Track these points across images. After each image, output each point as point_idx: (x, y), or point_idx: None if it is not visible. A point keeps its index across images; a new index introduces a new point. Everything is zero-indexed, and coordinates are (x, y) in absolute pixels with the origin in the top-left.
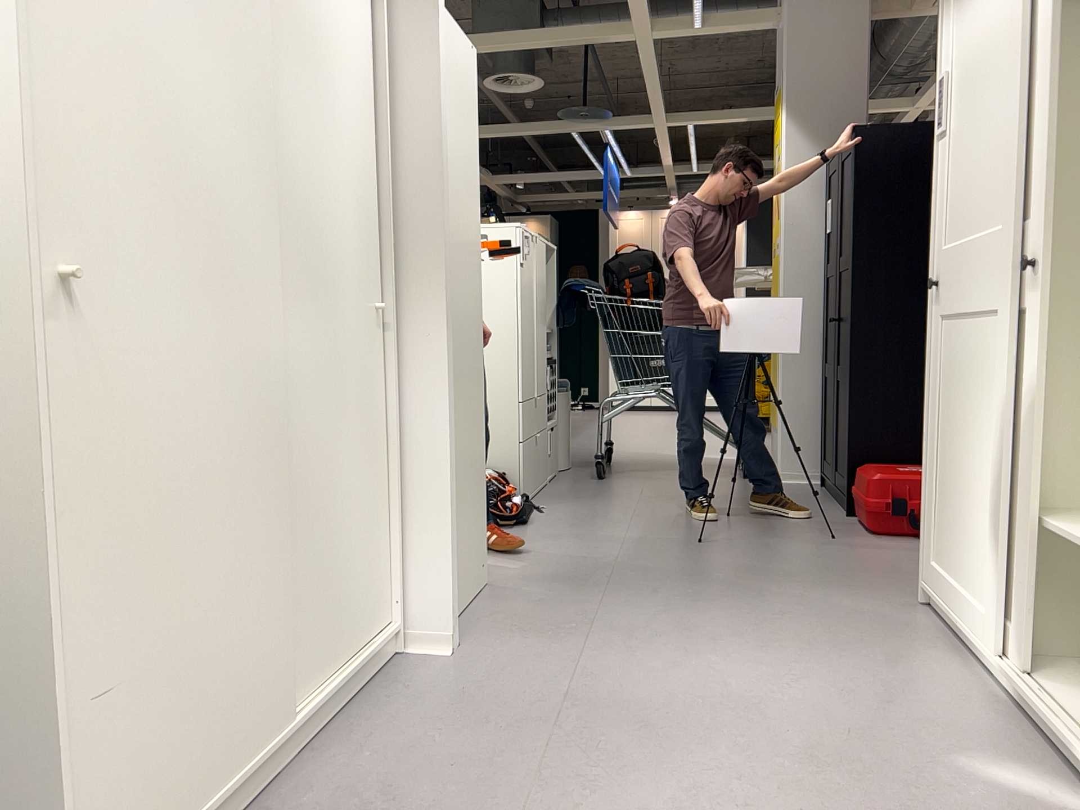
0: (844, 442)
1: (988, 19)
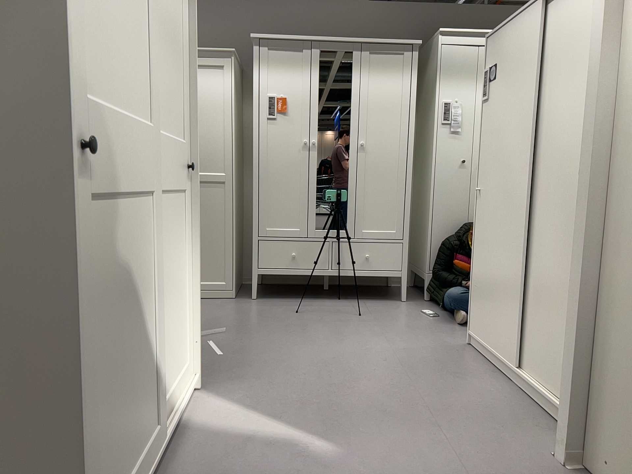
0: None
1: None
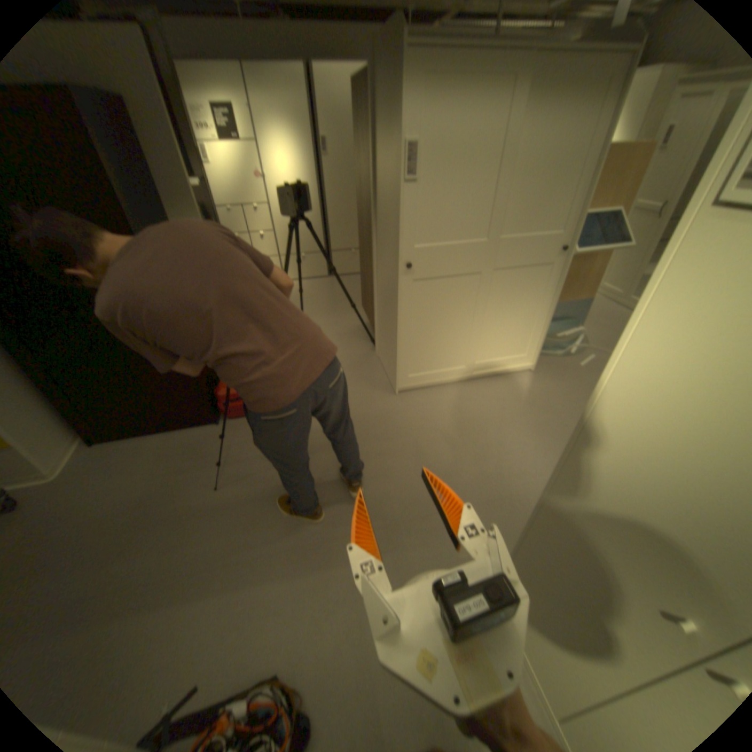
0: (200, 390)
1: (484, 131)
